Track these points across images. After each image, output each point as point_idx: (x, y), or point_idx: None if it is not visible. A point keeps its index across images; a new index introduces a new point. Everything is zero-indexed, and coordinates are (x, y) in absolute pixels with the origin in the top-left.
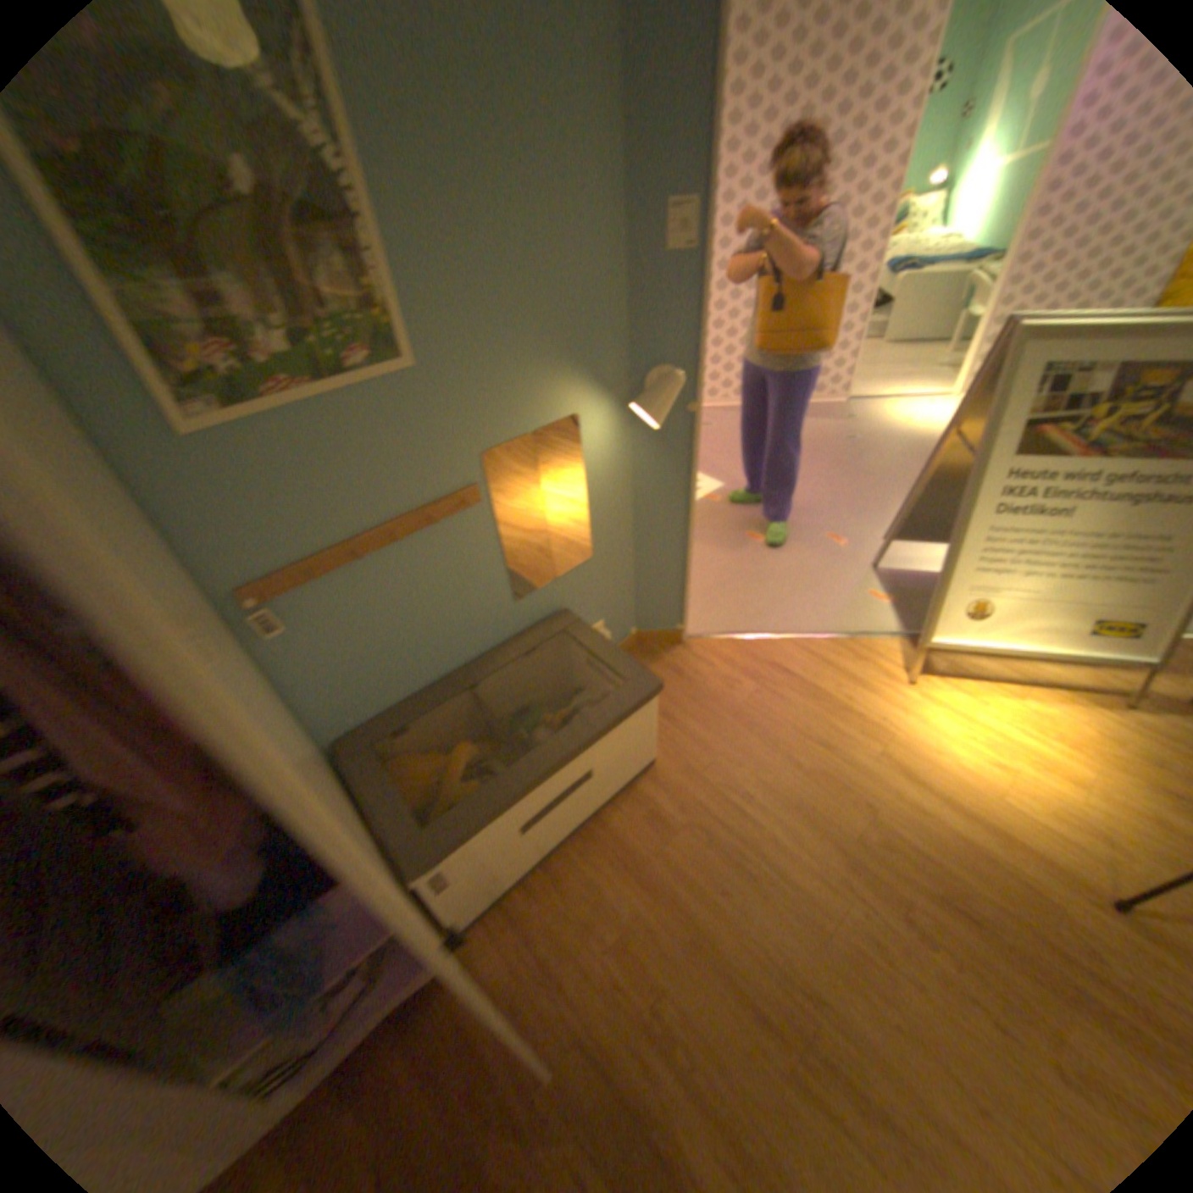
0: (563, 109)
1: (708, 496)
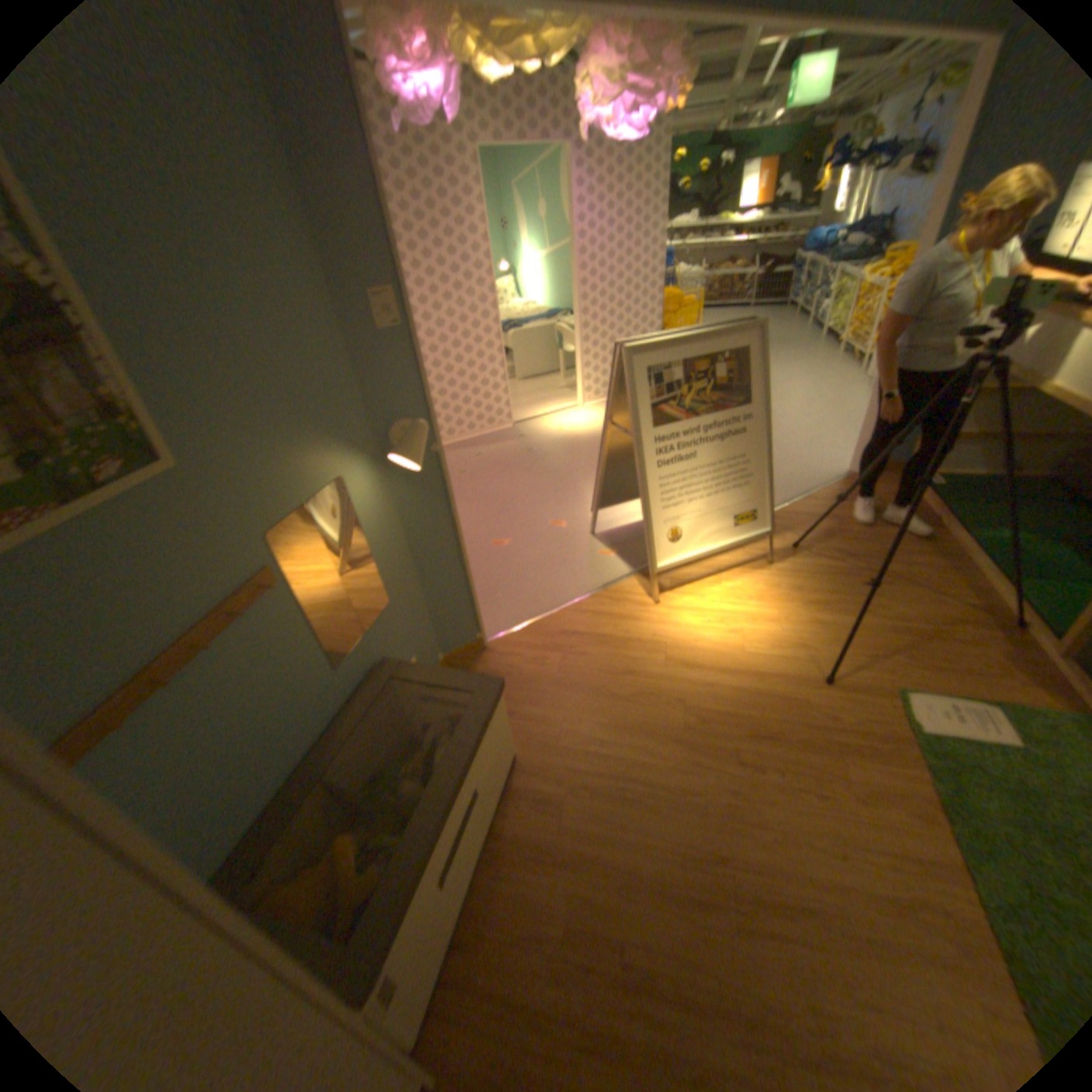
0: (259, 225)
1: None
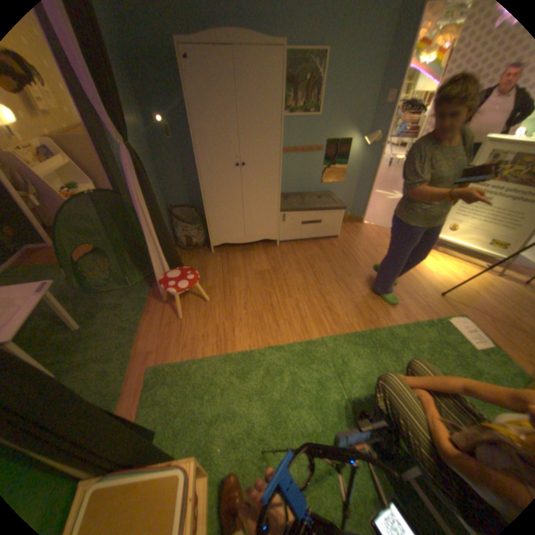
0: (368, 70)
1: (396, 199)
